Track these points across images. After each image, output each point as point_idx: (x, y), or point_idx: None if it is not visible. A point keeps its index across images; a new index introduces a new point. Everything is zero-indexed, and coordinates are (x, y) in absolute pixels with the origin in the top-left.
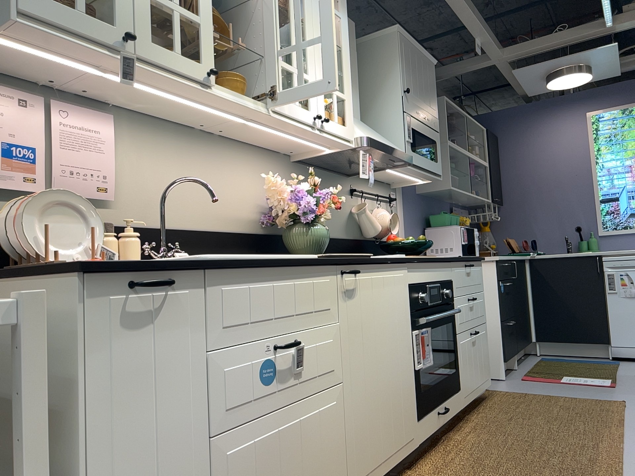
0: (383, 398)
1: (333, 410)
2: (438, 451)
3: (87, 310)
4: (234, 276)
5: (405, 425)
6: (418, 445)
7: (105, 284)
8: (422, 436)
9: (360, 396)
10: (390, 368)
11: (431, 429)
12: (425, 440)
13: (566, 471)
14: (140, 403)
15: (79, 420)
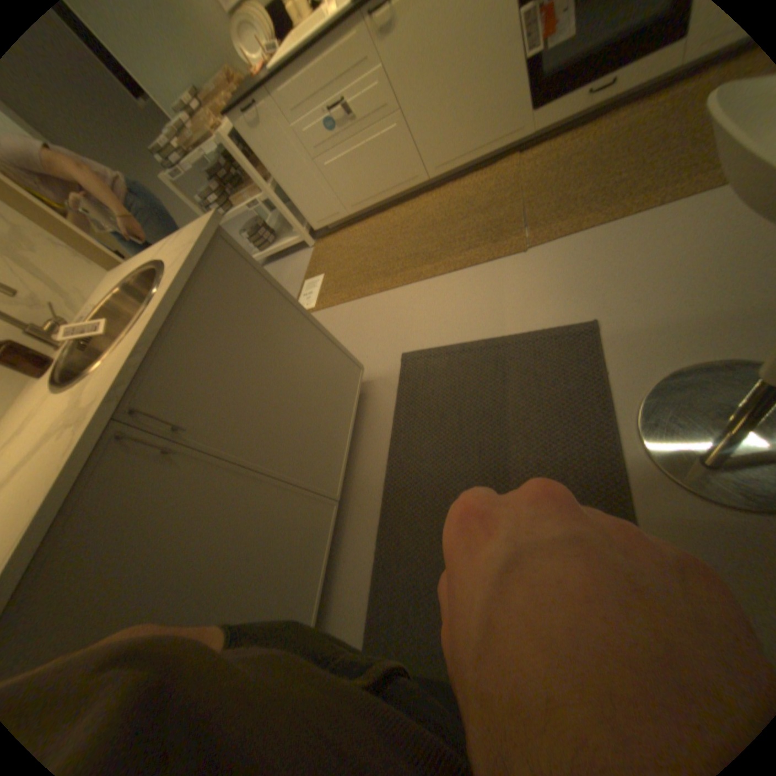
0: (461, 104)
1: (395, 128)
2: (576, 131)
3: (238, 125)
4: (281, 77)
5: (503, 118)
6: (536, 130)
7: (235, 113)
8: (543, 121)
9: (425, 112)
10: (469, 74)
11: (566, 110)
12: (551, 123)
13: (601, 191)
14: (276, 151)
15: (262, 160)
